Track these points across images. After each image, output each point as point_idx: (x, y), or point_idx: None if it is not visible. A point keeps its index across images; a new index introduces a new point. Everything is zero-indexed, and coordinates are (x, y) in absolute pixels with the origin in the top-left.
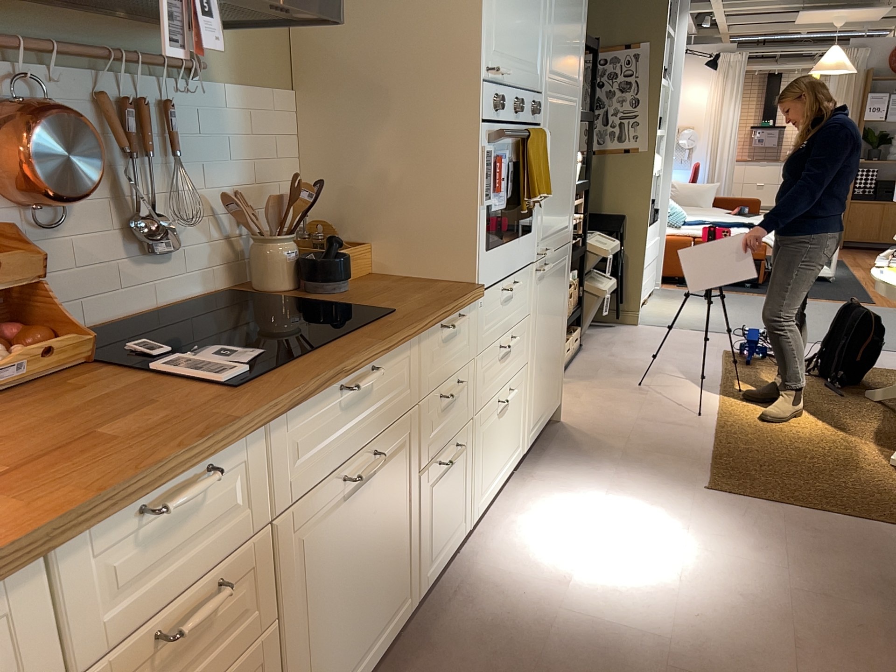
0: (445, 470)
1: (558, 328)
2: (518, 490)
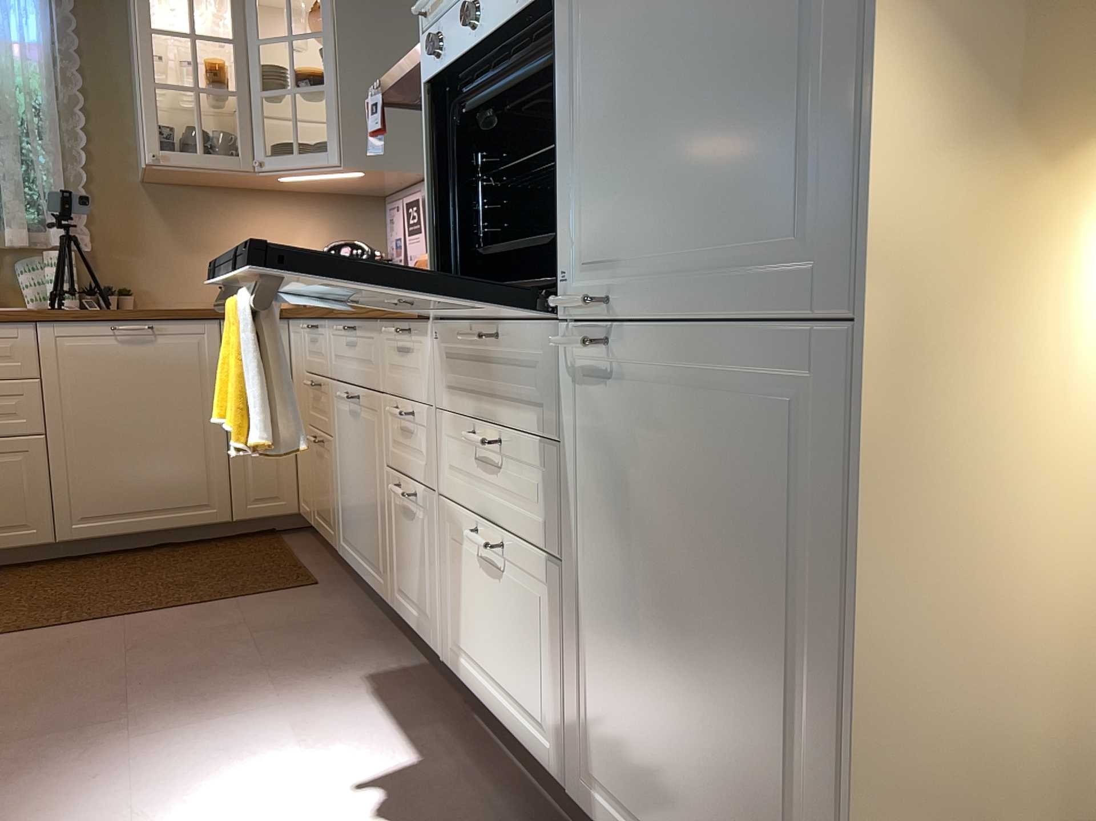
0: (402, 504)
1: (749, 649)
2: (529, 817)
